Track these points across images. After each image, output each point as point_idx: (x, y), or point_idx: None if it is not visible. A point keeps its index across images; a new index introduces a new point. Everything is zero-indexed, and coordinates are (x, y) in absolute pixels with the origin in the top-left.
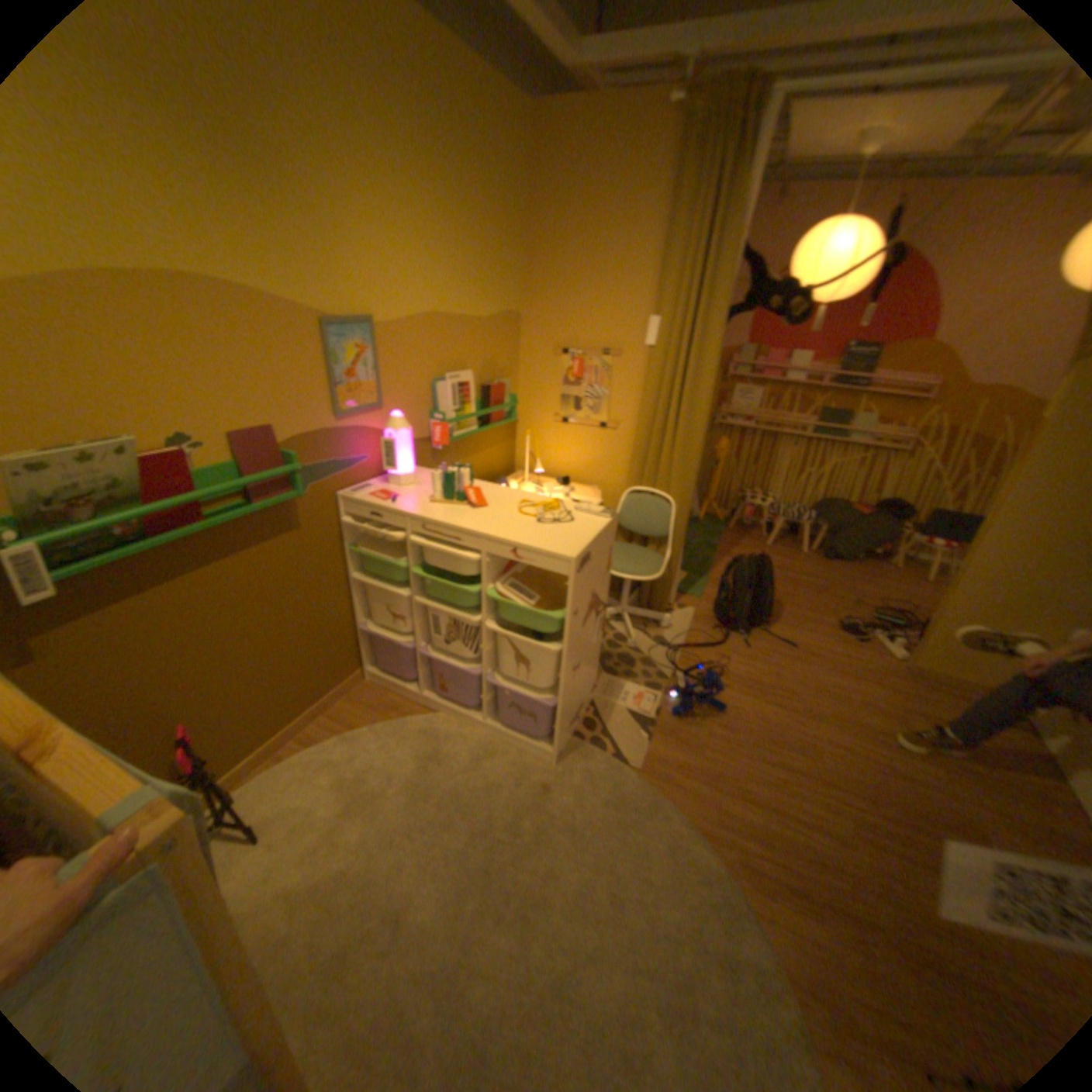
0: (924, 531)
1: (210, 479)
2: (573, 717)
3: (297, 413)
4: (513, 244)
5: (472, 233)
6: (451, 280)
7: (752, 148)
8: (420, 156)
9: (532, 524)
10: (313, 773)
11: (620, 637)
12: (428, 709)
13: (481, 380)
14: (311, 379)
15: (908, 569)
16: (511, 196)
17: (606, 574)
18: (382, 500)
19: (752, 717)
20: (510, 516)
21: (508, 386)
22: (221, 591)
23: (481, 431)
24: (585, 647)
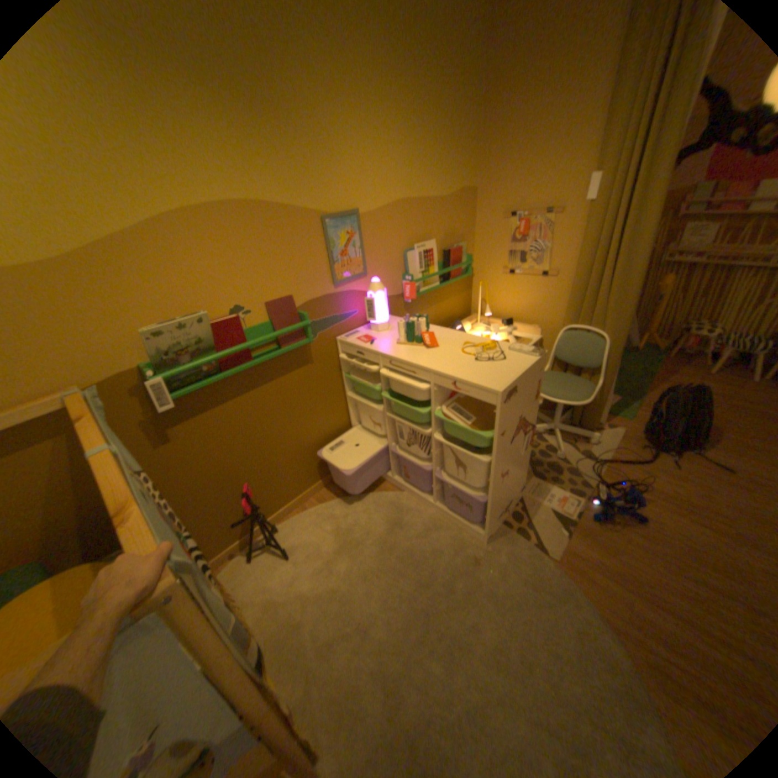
0: None
1: (256, 333)
2: (504, 510)
3: (308, 285)
4: (471, 131)
5: (436, 128)
6: (418, 170)
7: None
8: (393, 75)
9: (471, 361)
10: (322, 522)
11: (551, 449)
12: (398, 488)
13: (443, 246)
14: (317, 261)
15: None
16: (470, 90)
17: (535, 401)
18: (365, 343)
19: (676, 534)
20: (455, 355)
21: (465, 248)
22: (266, 403)
23: (443, 285)
24: (514, 459)
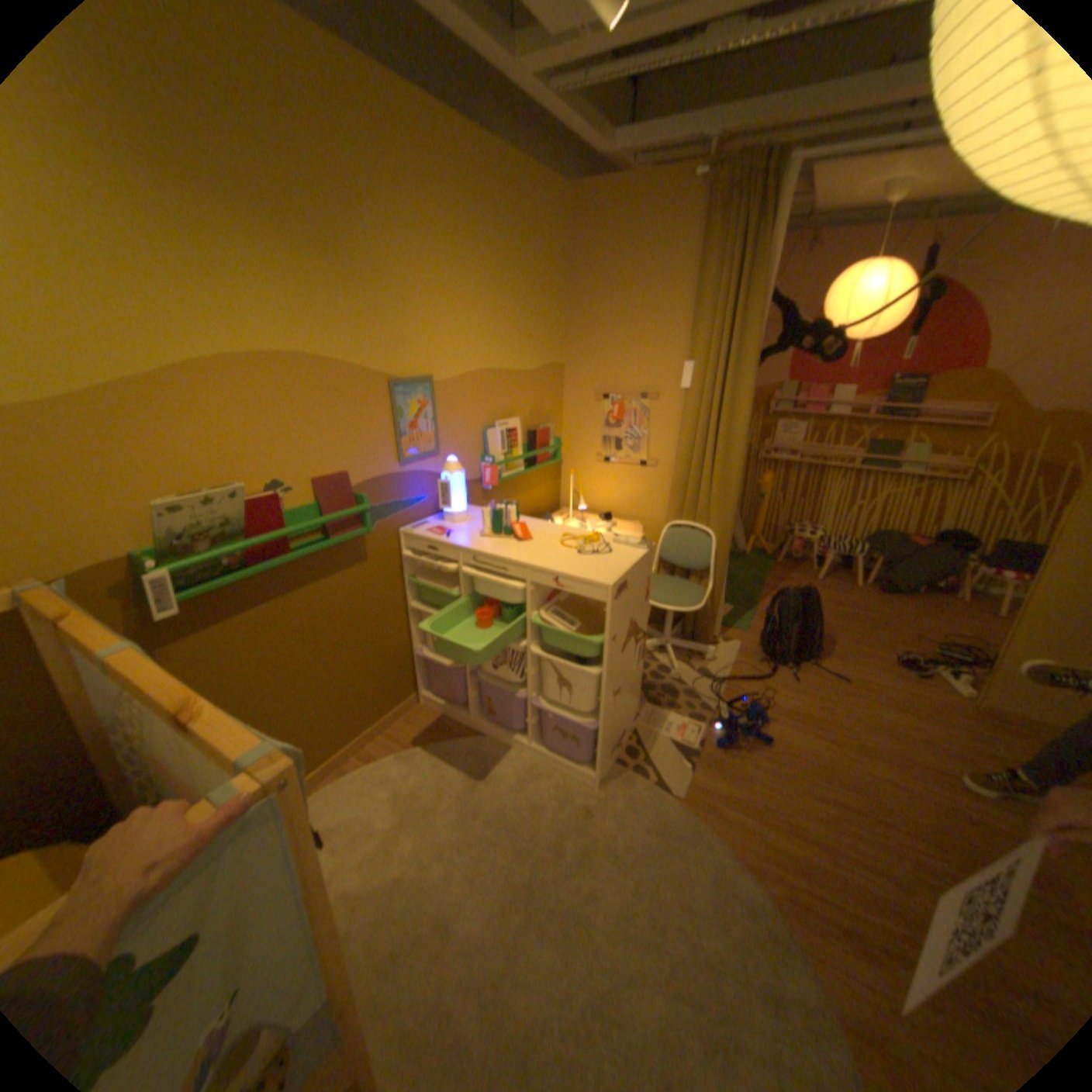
0: (992, 563)
1: (298, 519)
2: (616, 744)
3: (368, 461)
4: (557, 305)
5: (520, 299)
6: (501, 341)
7: (775, 209)
8: (475, 241)
9: (573, 555)
10: (372, 788)
11: (664, 669)
12: (478, 733)
13: (528, 426)
14: (381, 432)
15: (977, 604)
16: (555, 265)
17: (645, 603)
18: (439, 536)
19: (802, 753)
20: (553, 549)
21: (553, 431)
22: (301, 615)
23: (528, 472)
24: (626, 674)
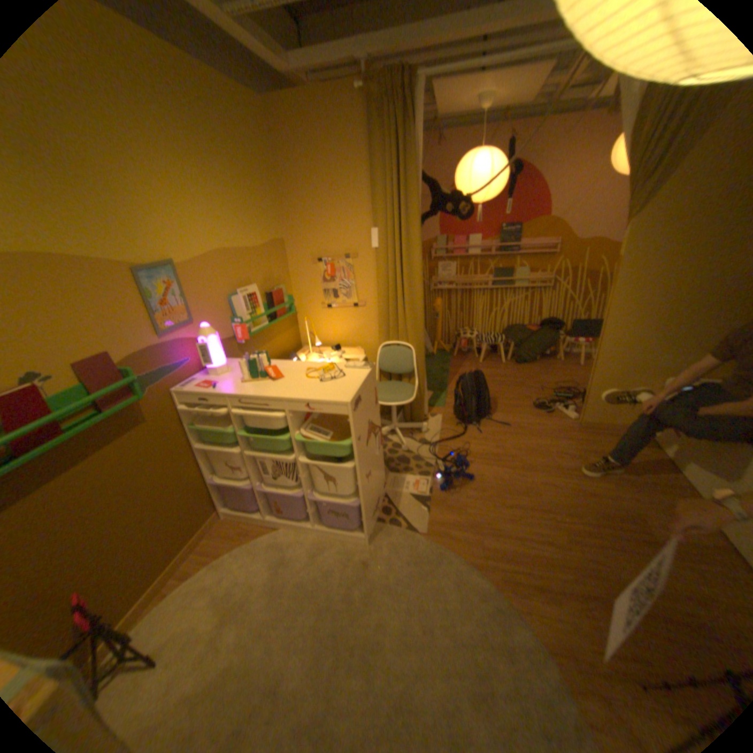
0: (571, 334)
1: (64, 401)
2: (375, 509)
3: (127, 339)
4: (269, 194)
5: (237, 190)
6: (228, 225)
7: (413, 113)
8: (187, 143)
9: (318, 383)
10: (192, 600)
11: (396, 446)
12: (272, 529)
13: (265, 289)
14: (134, 312)
15: (567, 360)
16: (261, 162)
17: (376, 406)
18: (207, 388)
19: (492, 479)
20: (301, 381)
21: (285, 290)
22: (90, 482)
23: (272, 324)
24: (372, 459)
